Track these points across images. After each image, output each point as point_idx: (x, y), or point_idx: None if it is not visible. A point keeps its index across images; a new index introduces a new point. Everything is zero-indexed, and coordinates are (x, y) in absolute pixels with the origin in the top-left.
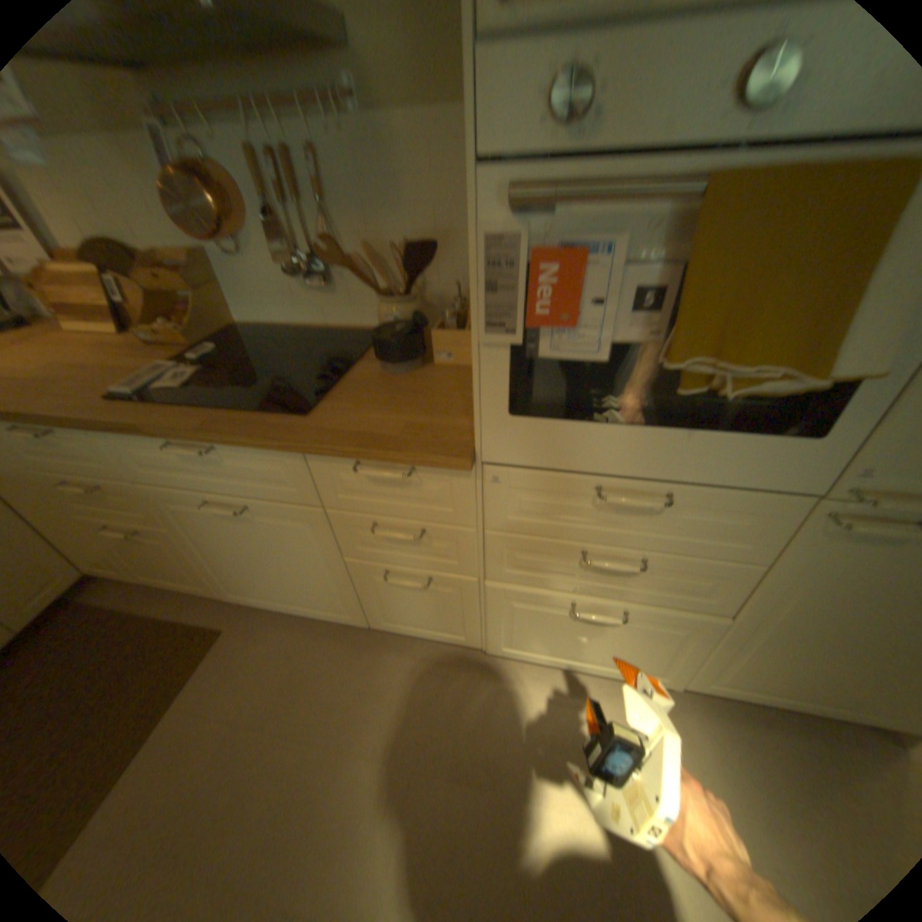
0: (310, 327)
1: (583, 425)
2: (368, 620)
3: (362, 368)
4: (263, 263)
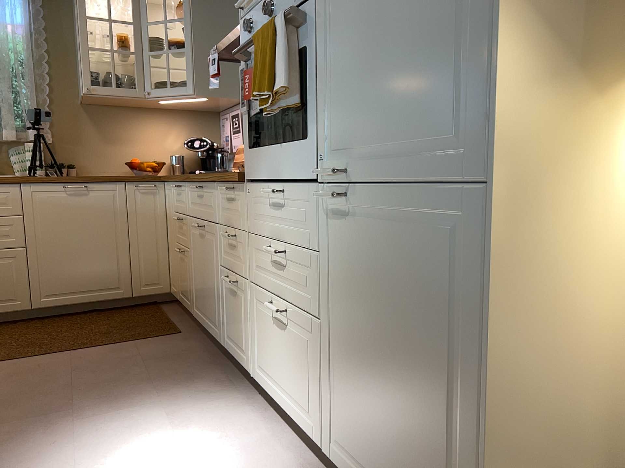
0: None
1: (262, 150)
2: (225, 341)
3: None
4: None
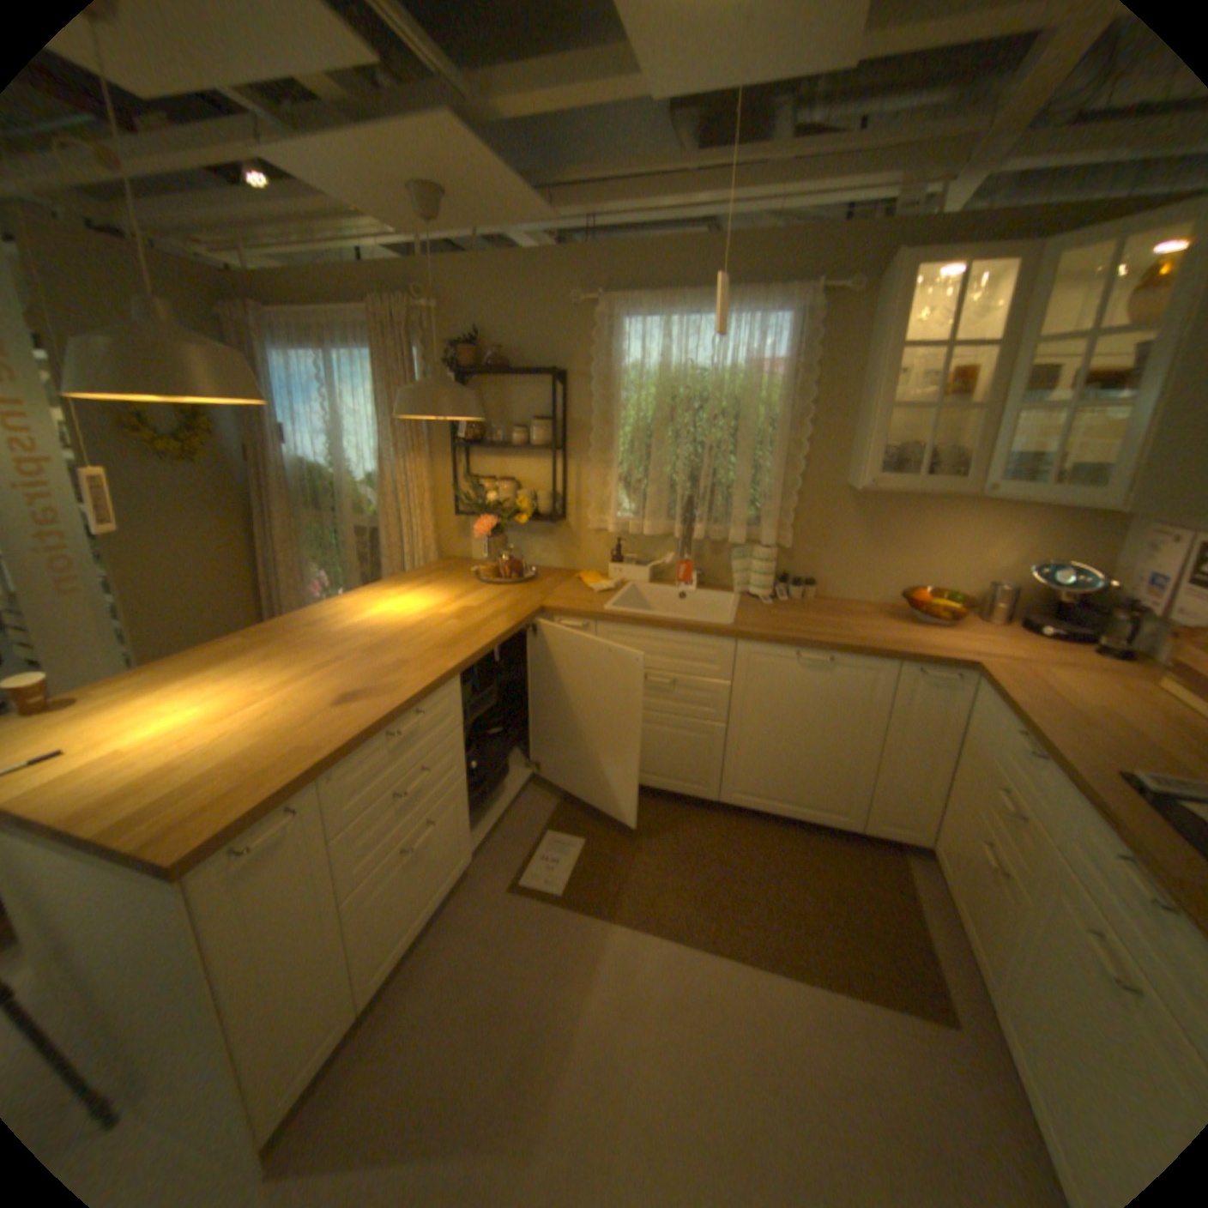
0: None
1: None
2: None
3: None
4: None
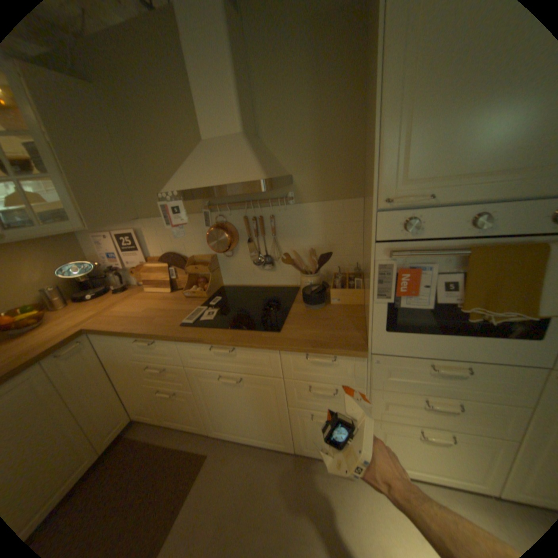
0: (261, 287)
1: (422, 336)
2: (294, 449)
3: (297, 308)
4: (243, 260)
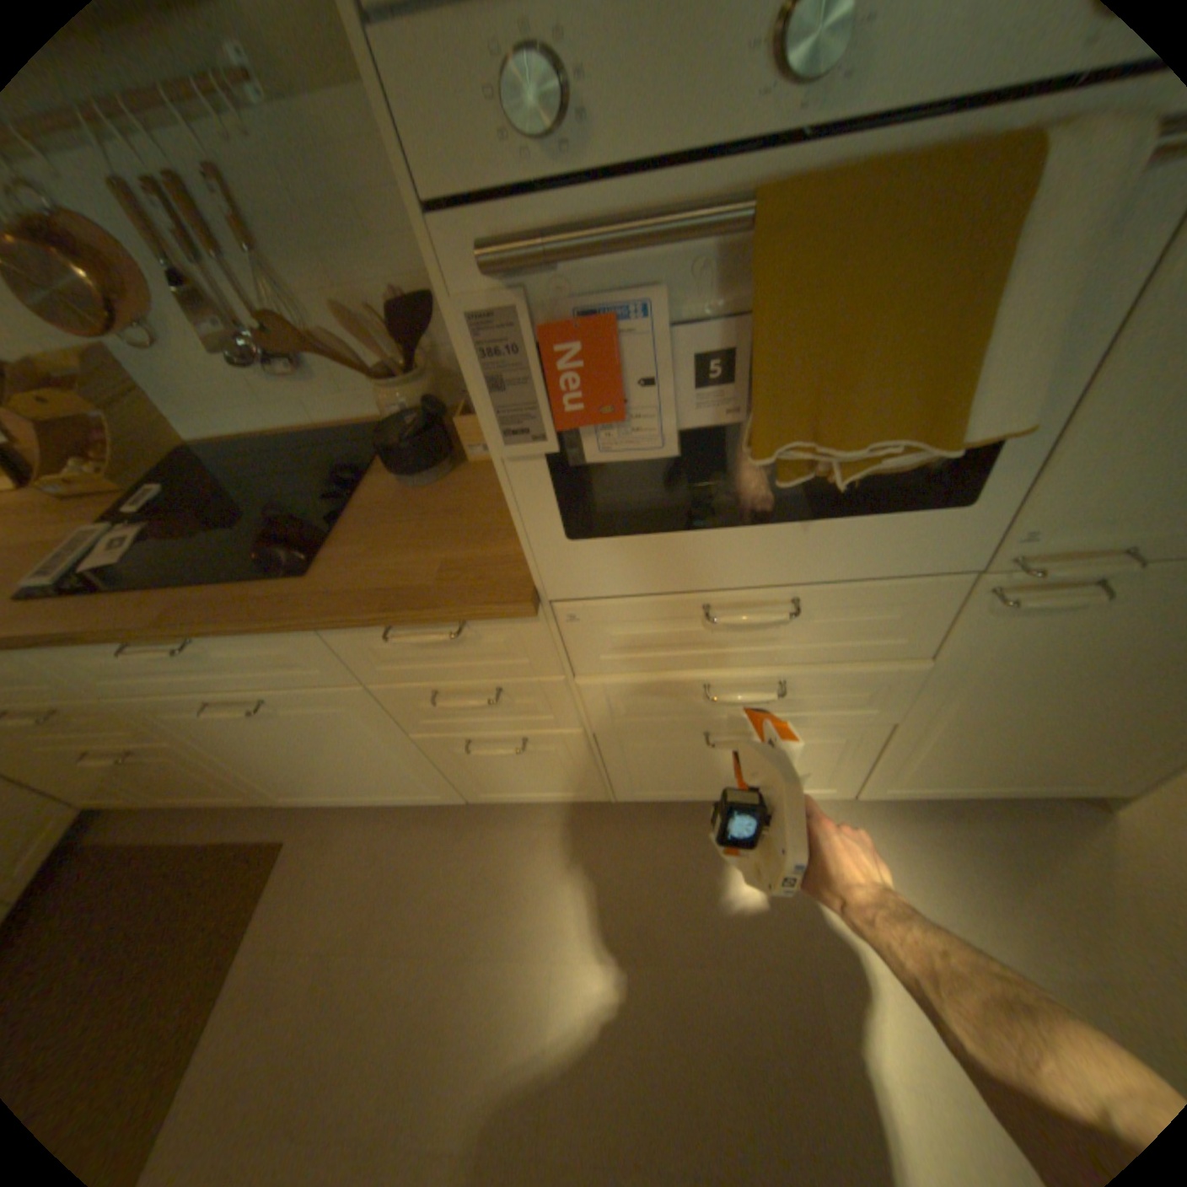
0: (294, 432)
1: (667, 539)
2: (464, 796)
3: (373, 488)
4: (198, 354)
